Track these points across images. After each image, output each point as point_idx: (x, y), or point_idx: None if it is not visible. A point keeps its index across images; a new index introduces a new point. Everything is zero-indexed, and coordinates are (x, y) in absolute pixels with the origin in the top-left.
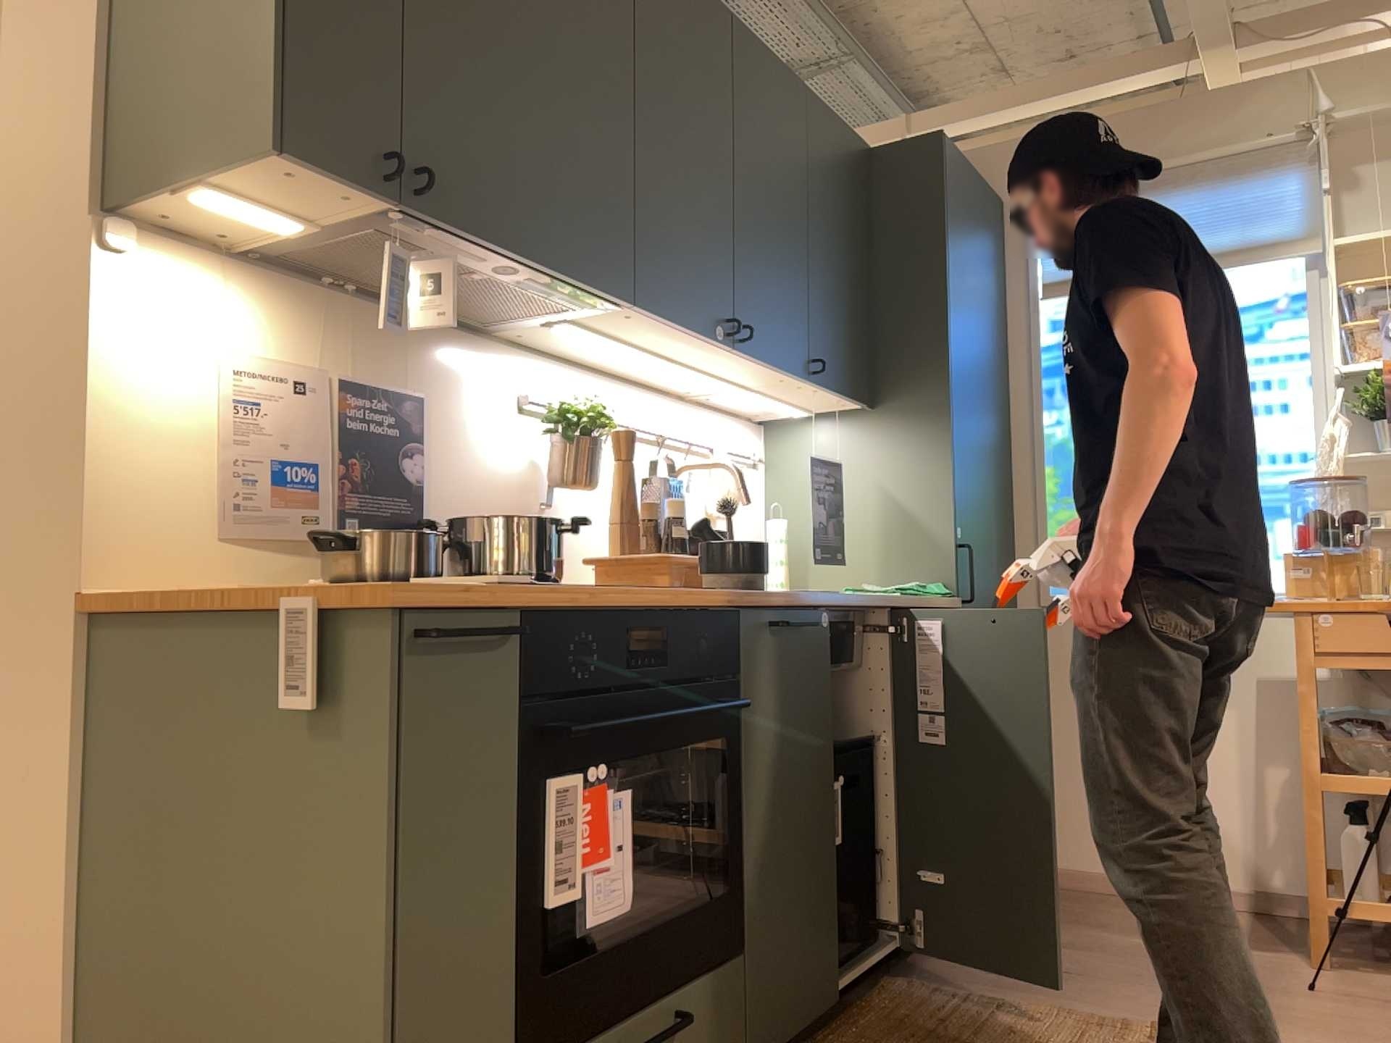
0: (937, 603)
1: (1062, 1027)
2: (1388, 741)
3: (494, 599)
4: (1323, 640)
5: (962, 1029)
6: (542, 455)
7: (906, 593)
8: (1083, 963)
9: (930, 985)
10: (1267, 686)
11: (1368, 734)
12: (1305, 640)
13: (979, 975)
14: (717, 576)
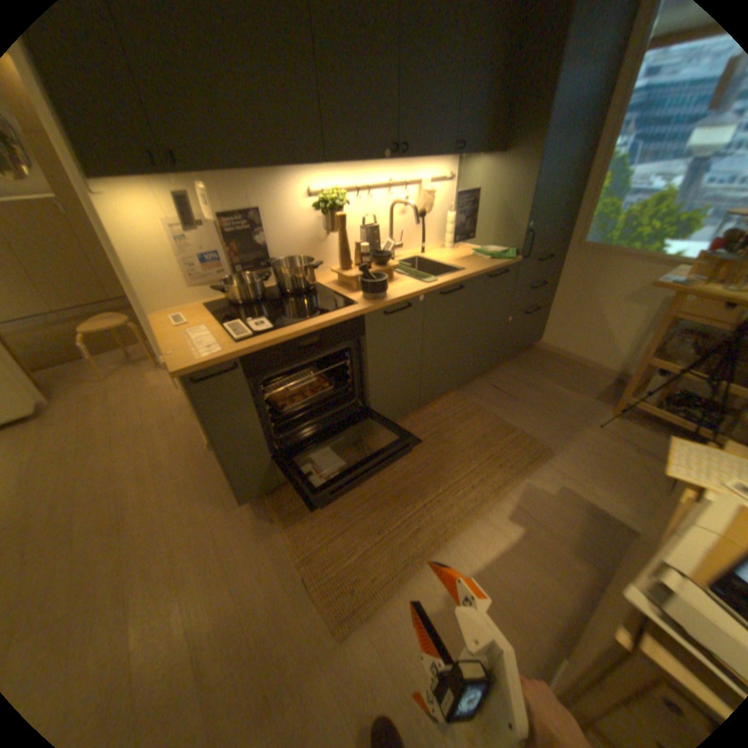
0: (502, 264)
1: (490, 426)
2: (695, 351)
3: (223, 360)
4: (684, 307)
5: (457, 419)
6: (321, 216)
7: (491, 258)
8: (524, 395)
9: (463, 395)
10: (668, 302)
11: (694, 342)
12: (674, 305)
13: (483, 394)
14: (362, 294)
